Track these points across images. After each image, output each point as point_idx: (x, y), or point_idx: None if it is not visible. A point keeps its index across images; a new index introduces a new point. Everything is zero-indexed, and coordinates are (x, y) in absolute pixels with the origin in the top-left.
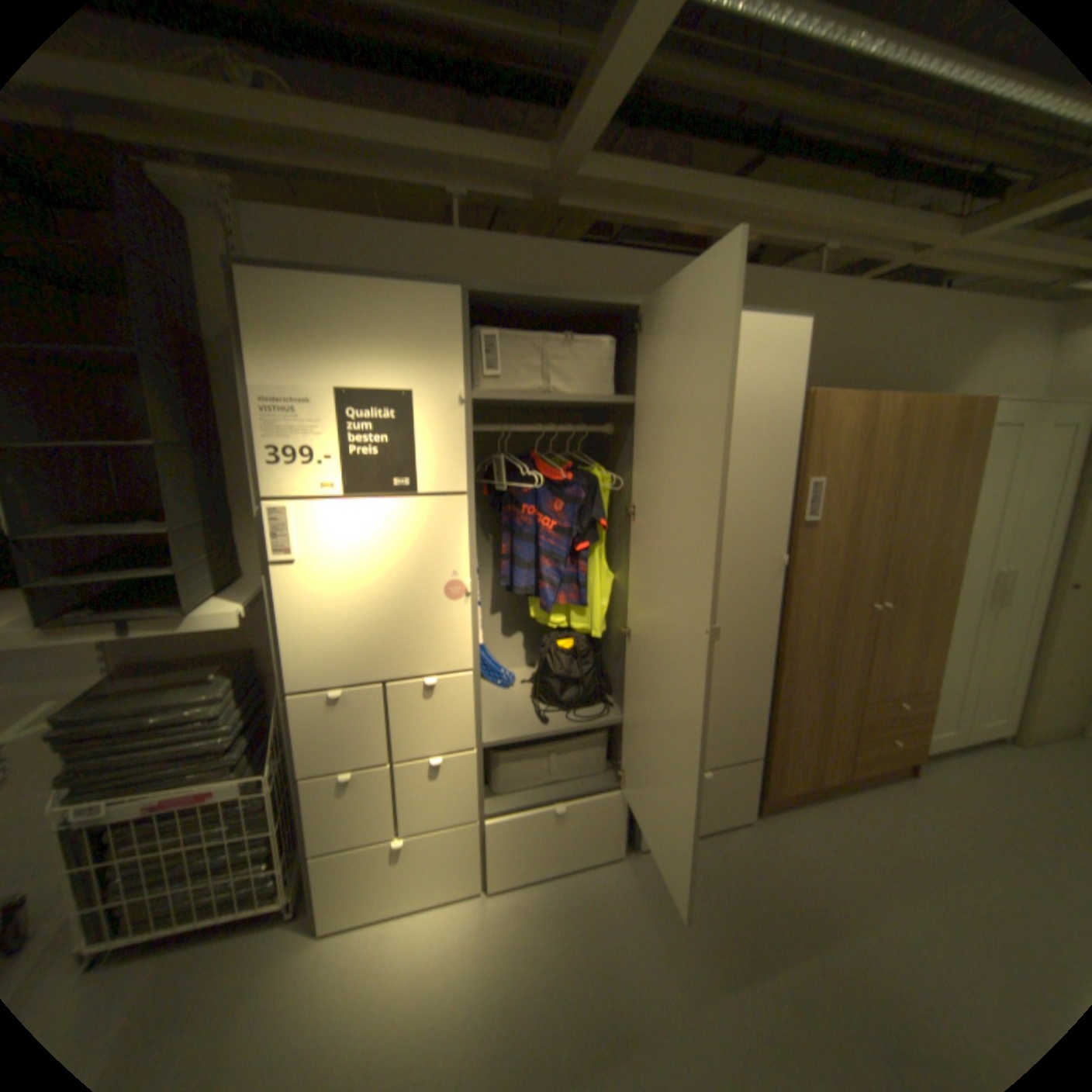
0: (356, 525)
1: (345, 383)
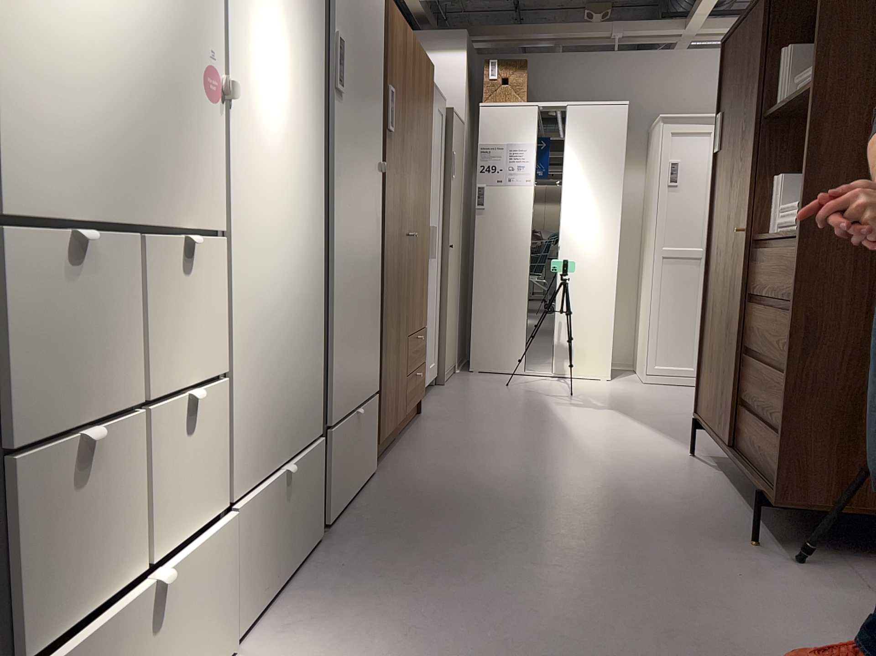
0: None
1: None
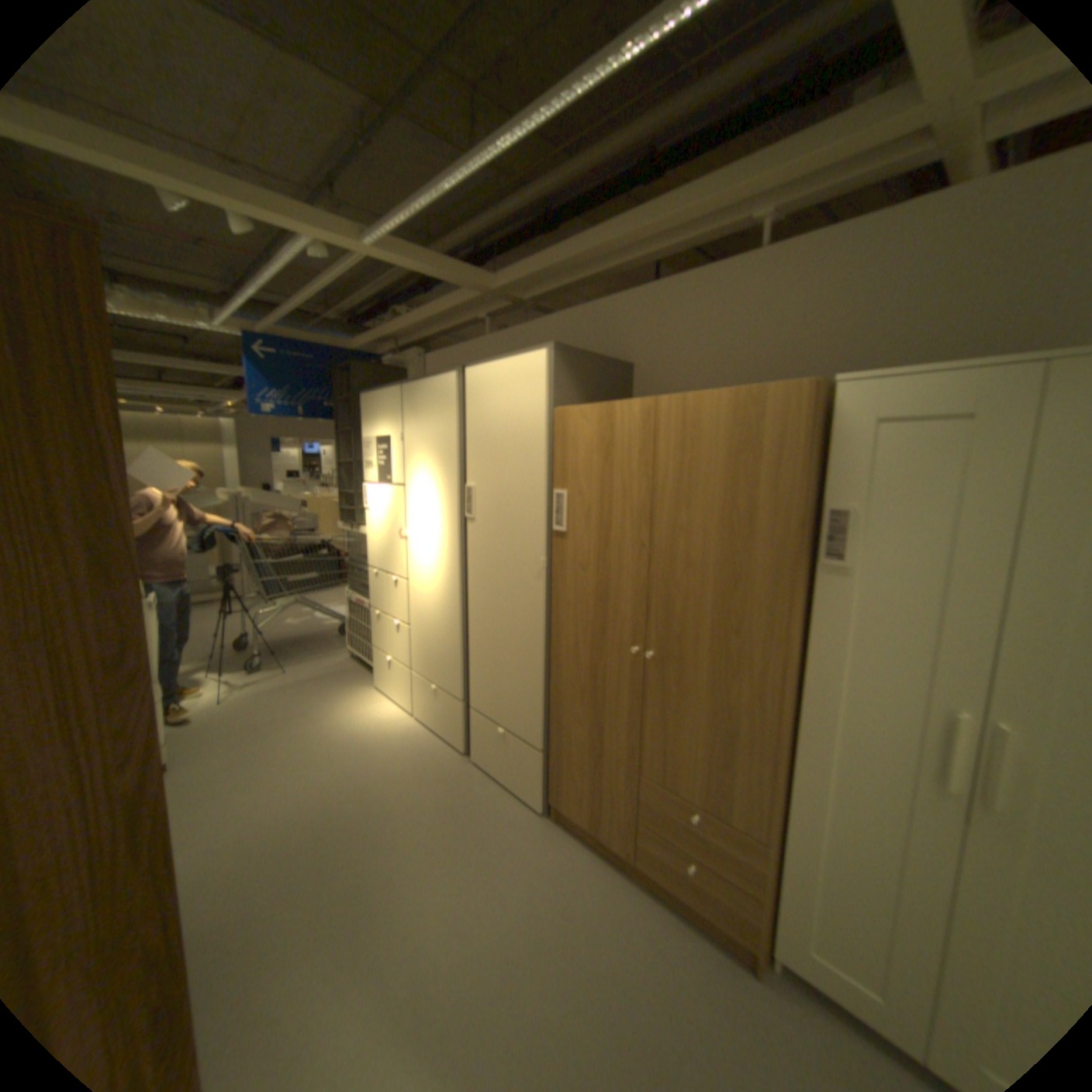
0: (382, 498)
1: (380, 437)
